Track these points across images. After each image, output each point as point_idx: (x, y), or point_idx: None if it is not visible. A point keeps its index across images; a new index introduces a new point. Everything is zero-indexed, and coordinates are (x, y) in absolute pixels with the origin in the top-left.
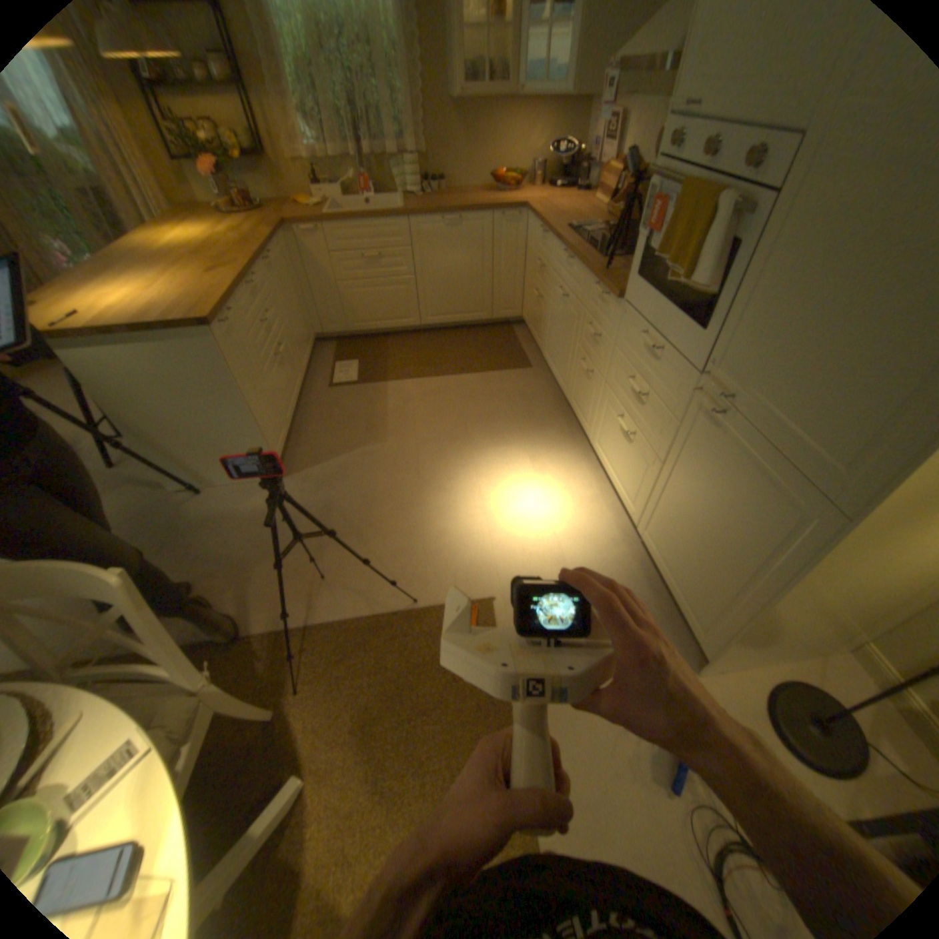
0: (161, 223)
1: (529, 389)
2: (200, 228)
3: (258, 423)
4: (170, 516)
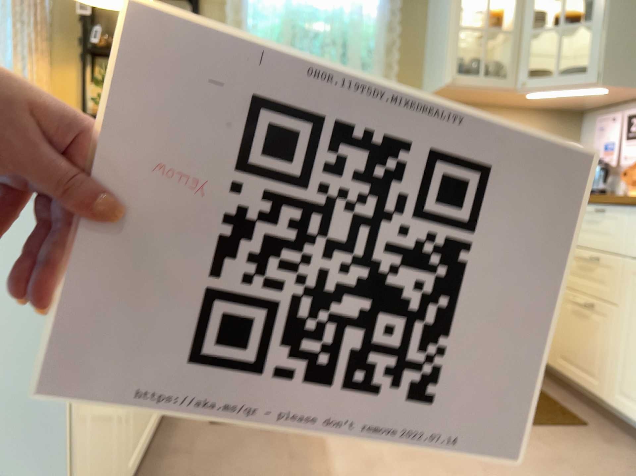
0: None
1: (620, 468)
2: None
3: (62, 472)
4: None
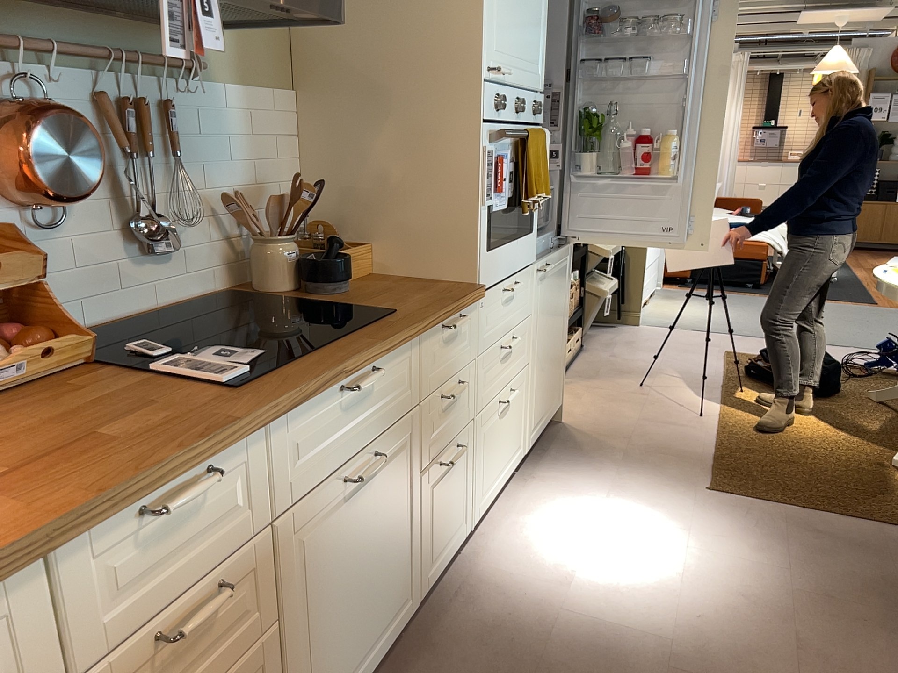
0: None
1: None
2: None
3: None
4: None
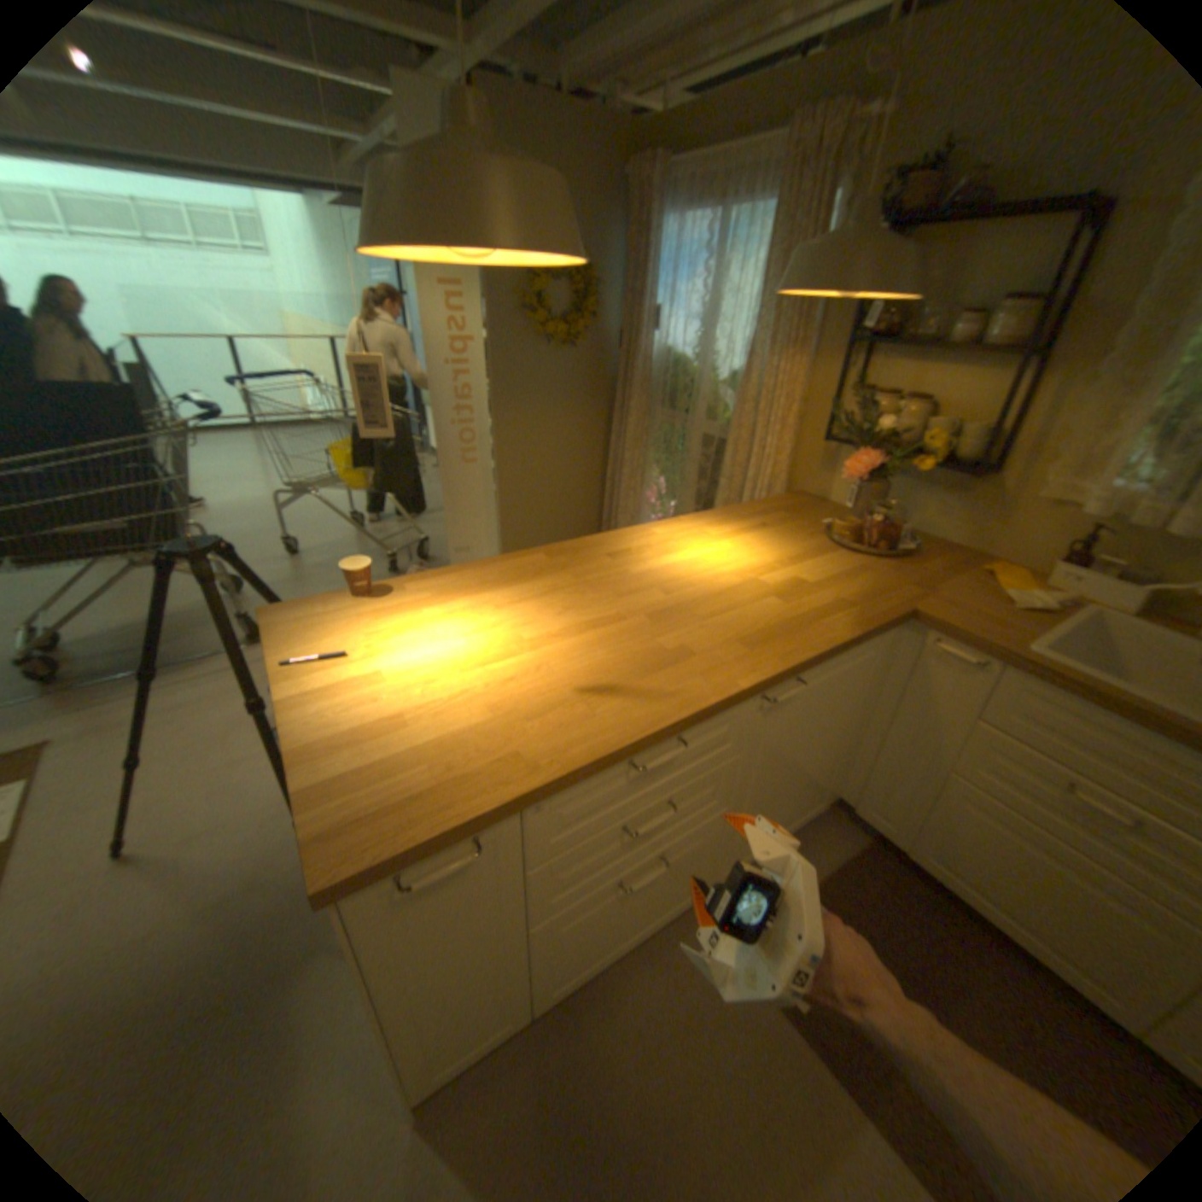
0: (731, 518)
1: None
2: (758, 555)
3: (398, 1050)
4: (291, 961)
